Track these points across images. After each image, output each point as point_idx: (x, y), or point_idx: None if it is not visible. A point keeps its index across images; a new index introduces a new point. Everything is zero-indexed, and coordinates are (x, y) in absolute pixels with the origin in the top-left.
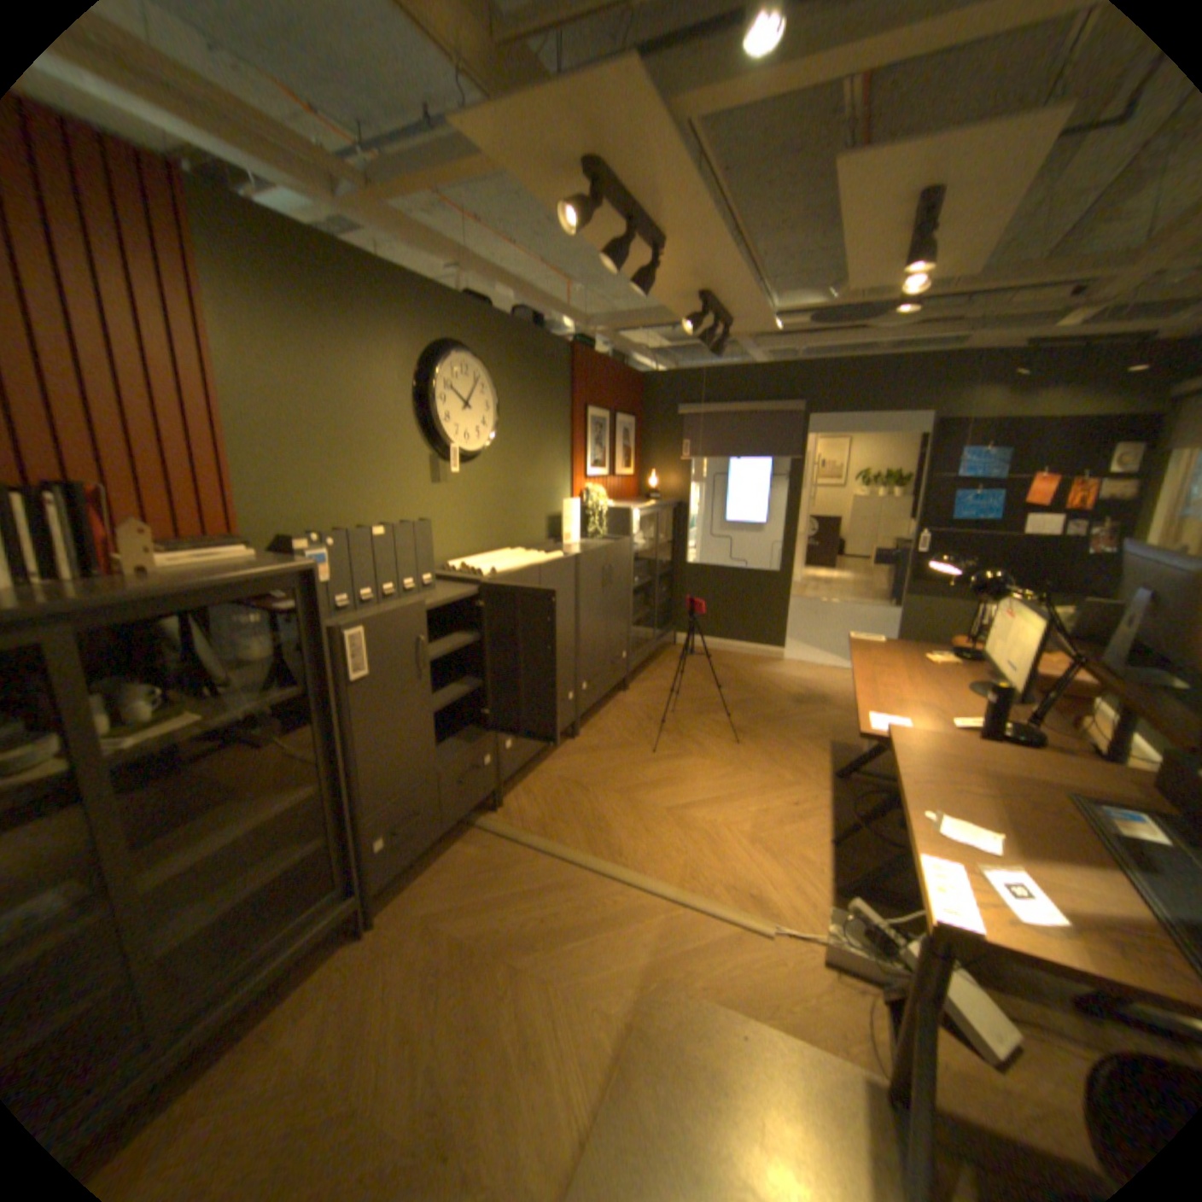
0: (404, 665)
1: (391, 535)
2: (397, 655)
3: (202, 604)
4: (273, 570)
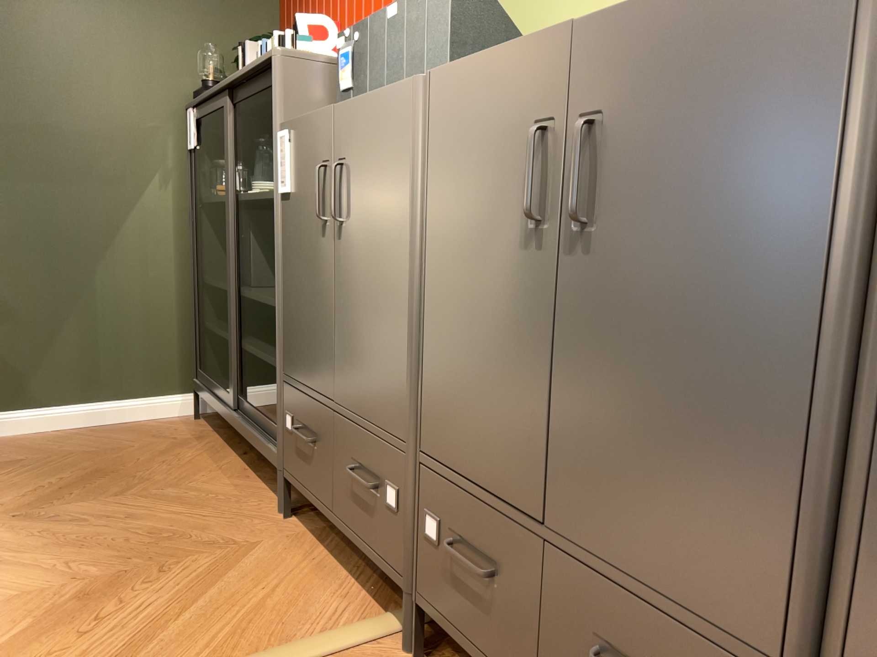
0: (311, 200)
1: (401, 16)
2: (307, 181)
3: (255, 93)
4: (260, 61)
